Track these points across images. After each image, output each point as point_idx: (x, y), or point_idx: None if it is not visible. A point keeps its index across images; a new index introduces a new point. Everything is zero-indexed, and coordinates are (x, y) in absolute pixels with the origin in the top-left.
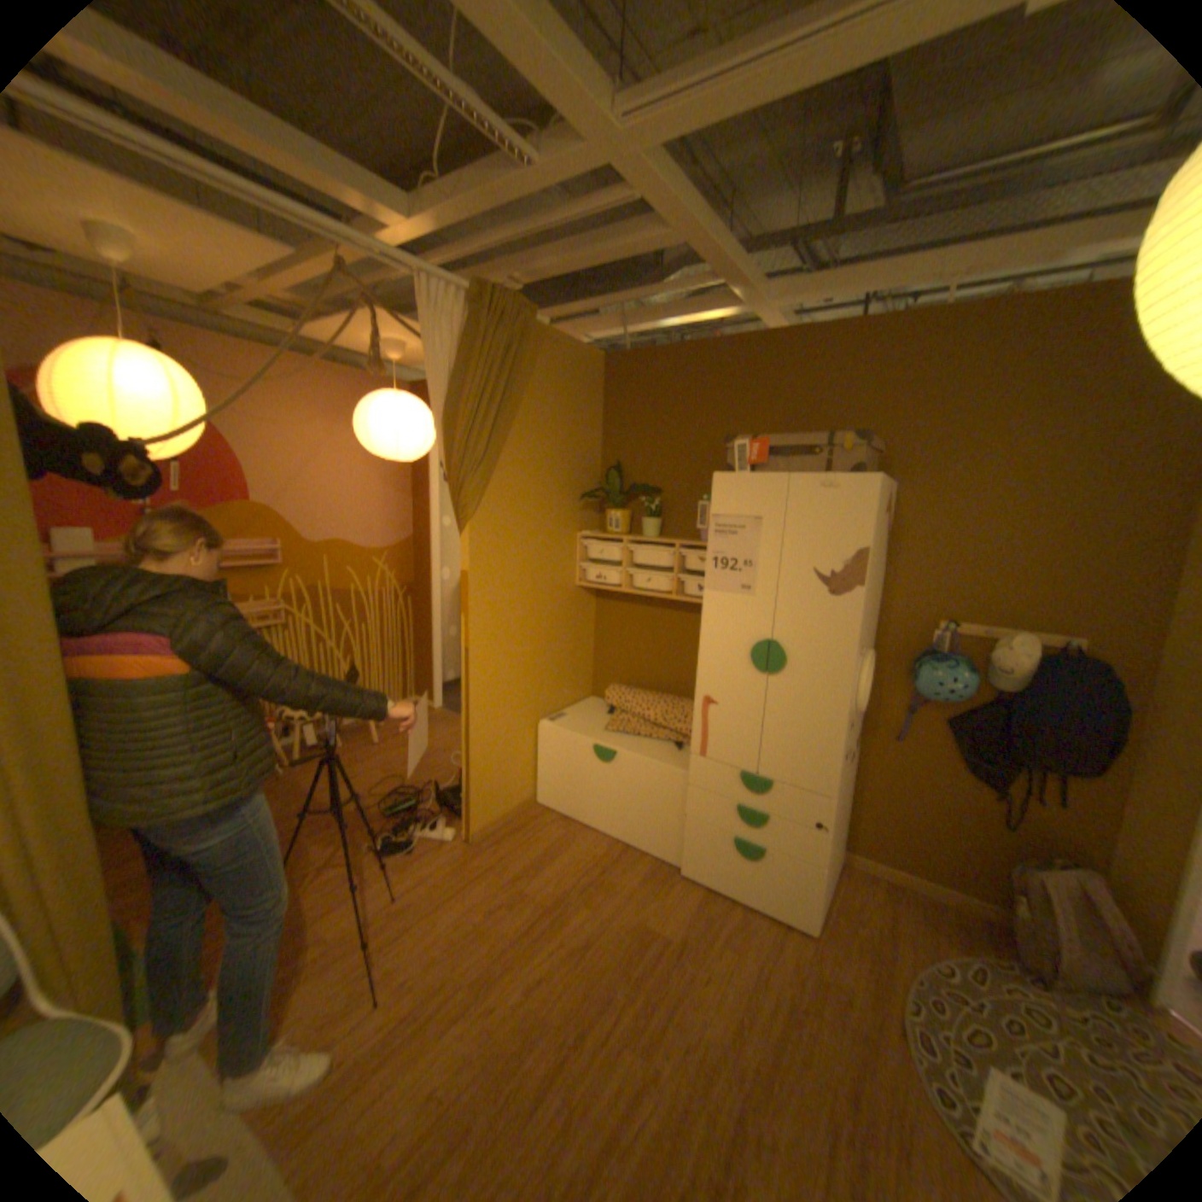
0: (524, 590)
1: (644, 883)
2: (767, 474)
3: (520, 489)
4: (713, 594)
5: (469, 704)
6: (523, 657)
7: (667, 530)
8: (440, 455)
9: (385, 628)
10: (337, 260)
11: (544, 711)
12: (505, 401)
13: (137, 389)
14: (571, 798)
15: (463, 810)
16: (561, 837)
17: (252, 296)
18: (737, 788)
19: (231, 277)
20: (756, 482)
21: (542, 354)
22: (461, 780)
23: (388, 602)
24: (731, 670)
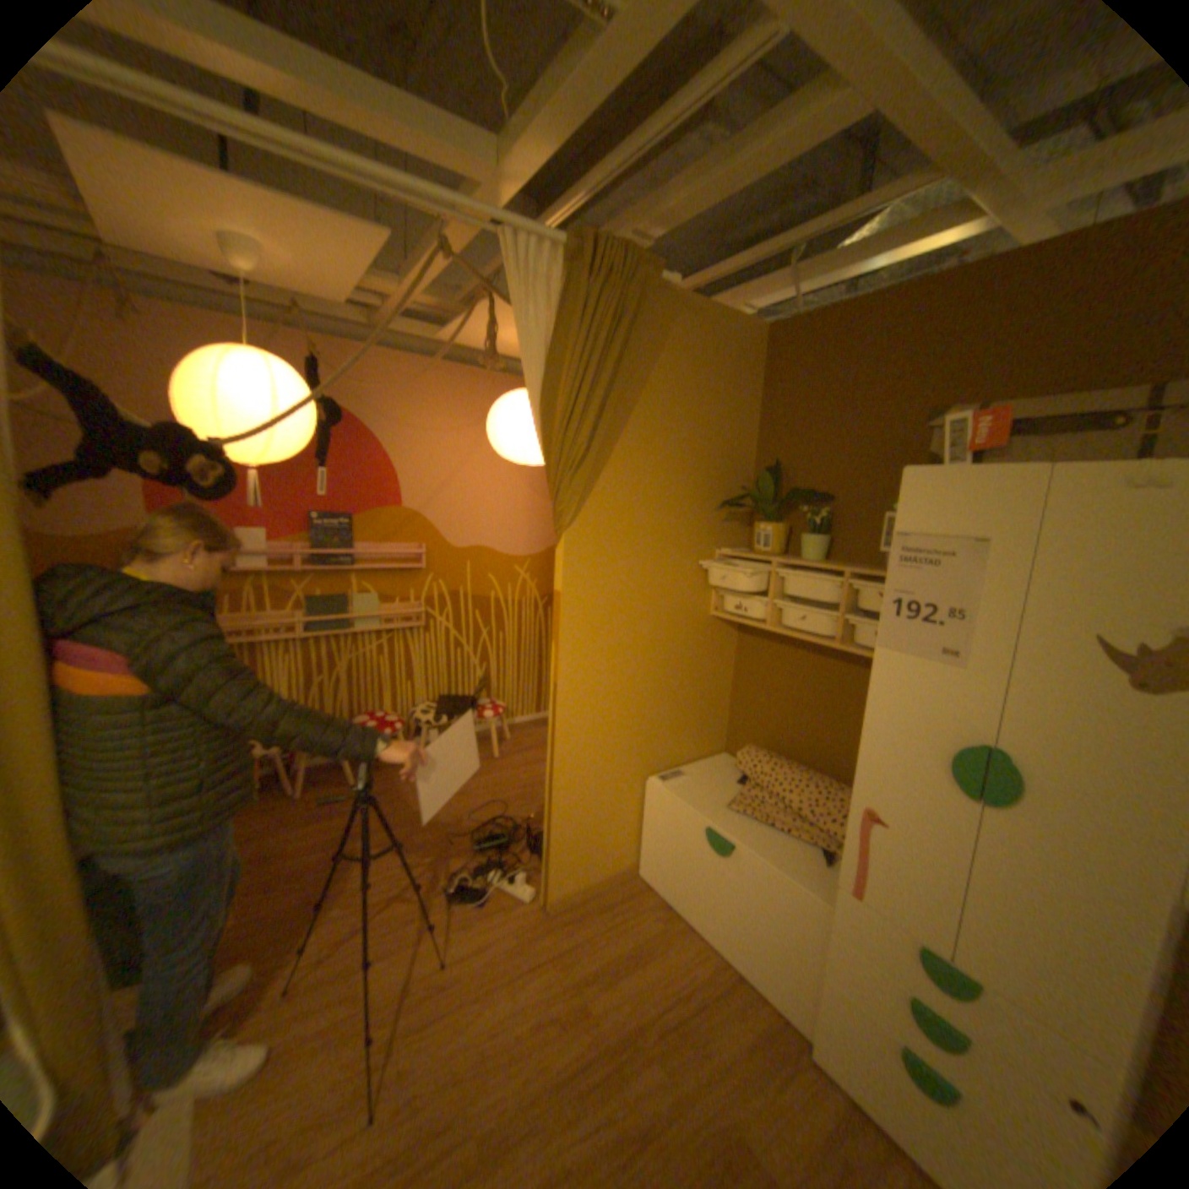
0: (637, 617)
1: (755, 1049)
2: (1007, 465)
3: (638, 494)
4: (892, 654)
5: (556, 749)
6: (632, 698)
7: (840, 550)
8: (542, 453)
9: (524, 637)
10: (451, 244)
11: (657, 764)
12: (623, 386)
13: (239, 391)
14: (678, 885)
15: (544, 870)
16: (658, 935)
17: (422, 312)
18: (916, 969)
19: (385, 289)
20: (983, 478)
21: (678, 326)
22: (545, 834)
23: (529, 611)
24: (916, 779)
